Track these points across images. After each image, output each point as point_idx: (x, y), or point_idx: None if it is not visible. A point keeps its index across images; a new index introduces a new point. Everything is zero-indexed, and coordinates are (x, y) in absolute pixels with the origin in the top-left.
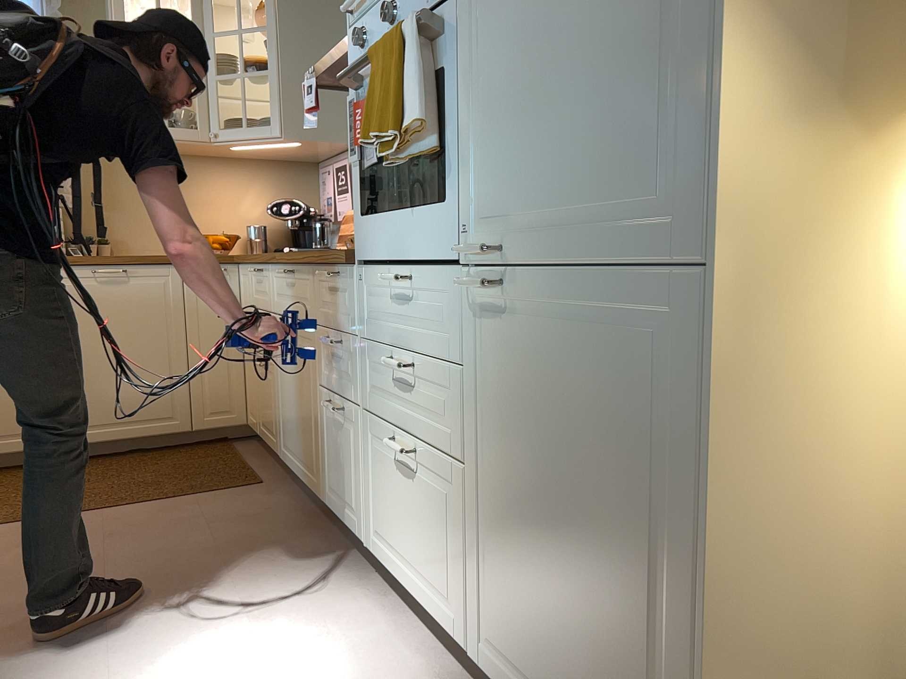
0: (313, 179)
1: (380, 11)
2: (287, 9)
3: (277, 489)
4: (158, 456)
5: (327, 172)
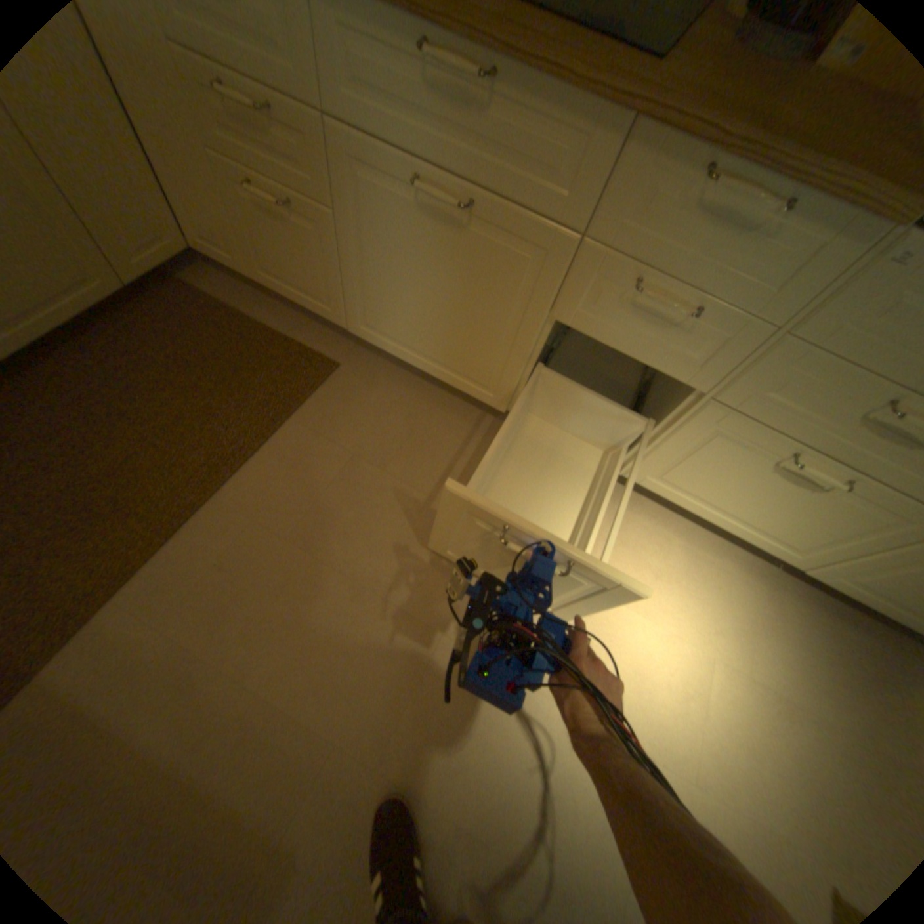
0: None
1: None
2: None
3: (366, 369)
4: (104, 339)
5: None
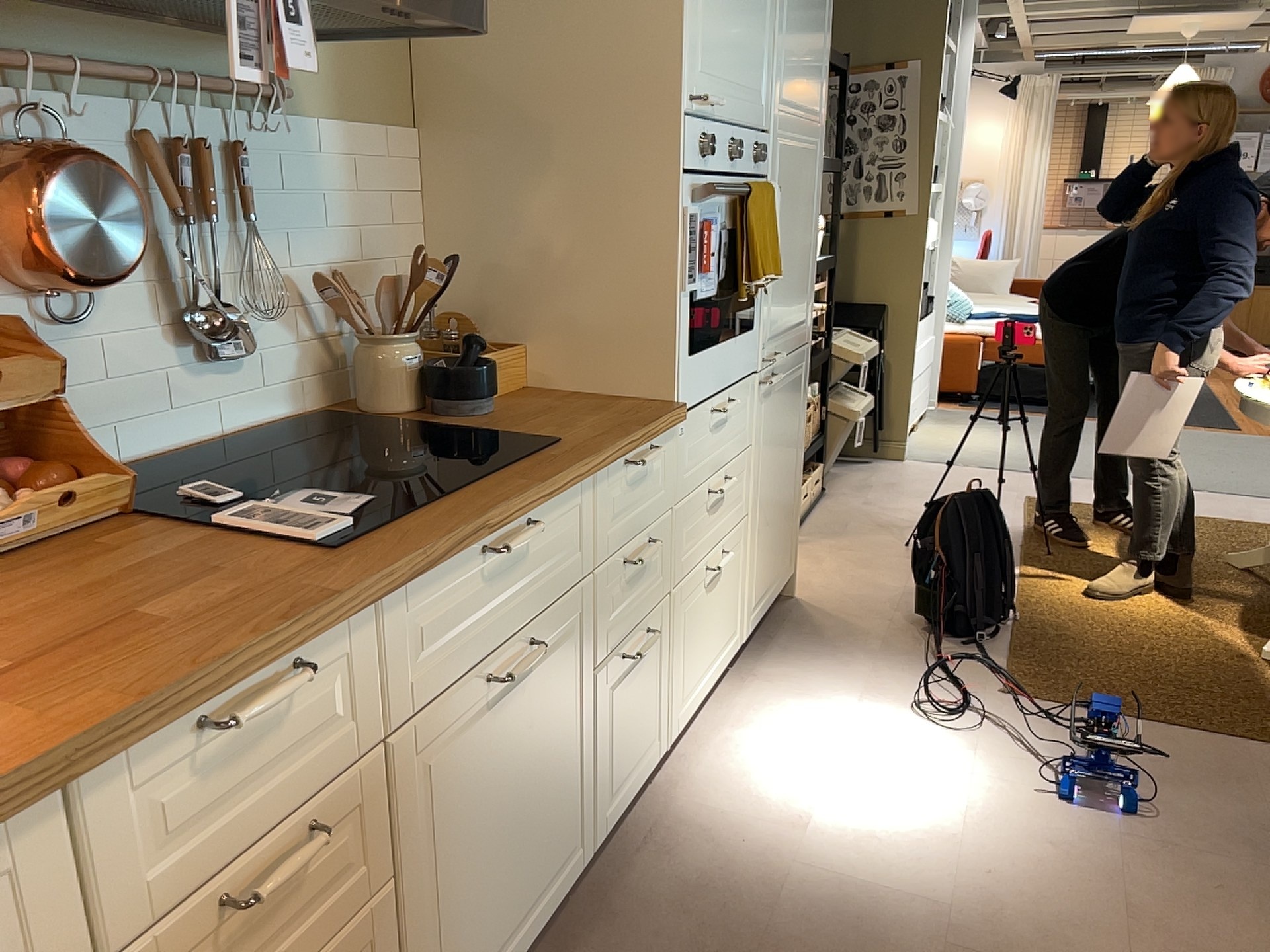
0: None
1: (719, 138)
2: None
3: None
4: None
5: None
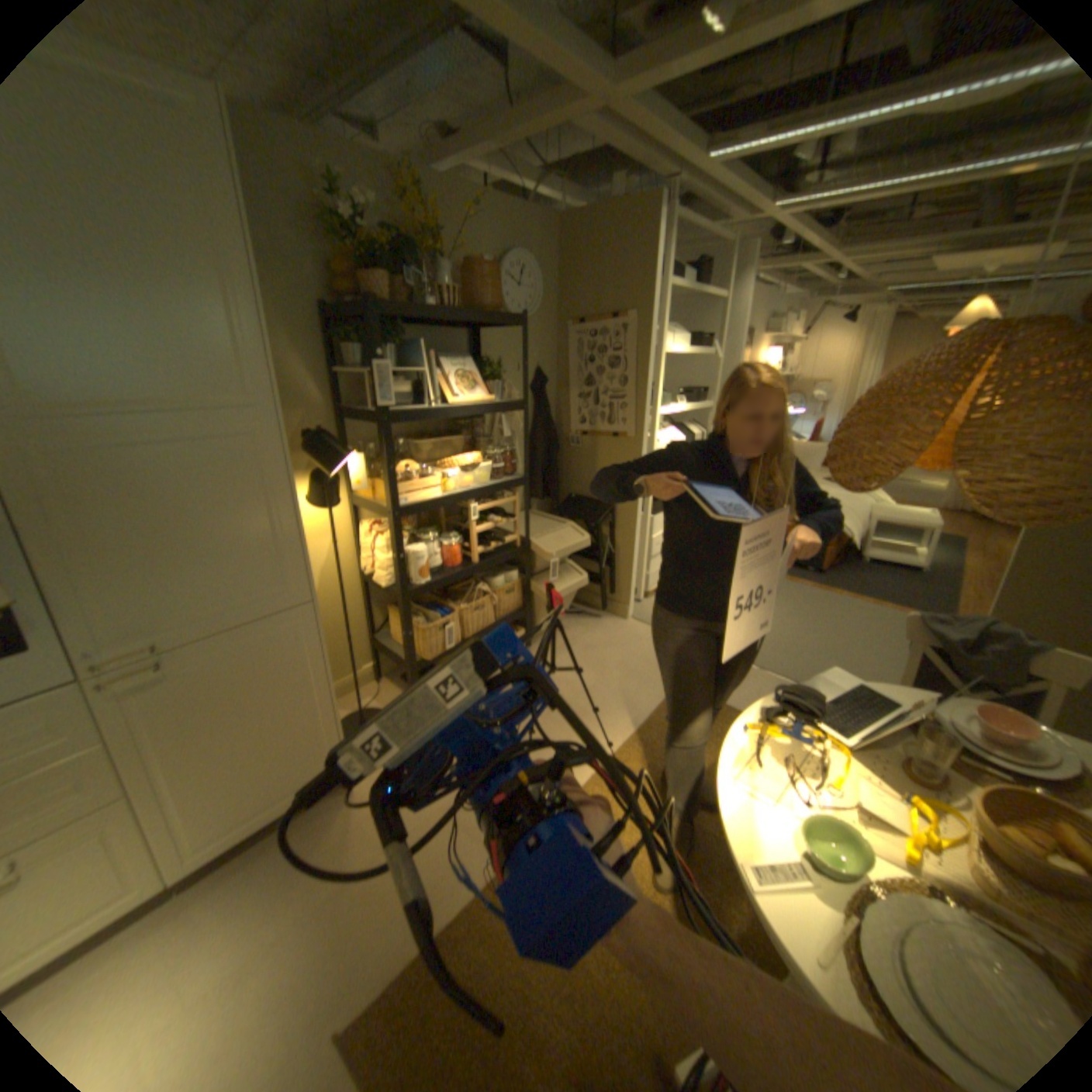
0: None
1: None
2: None
3: None
4: None
5: None
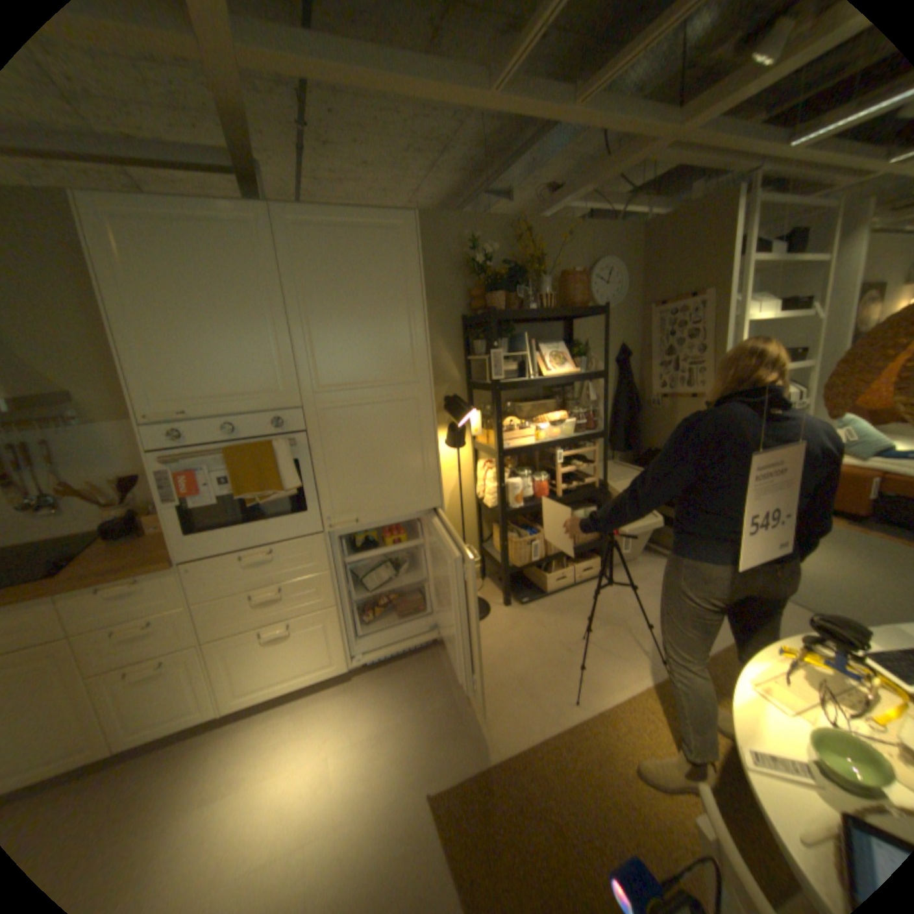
0: None
1: (200, 425)
2: None
3: None
4: None
5: None
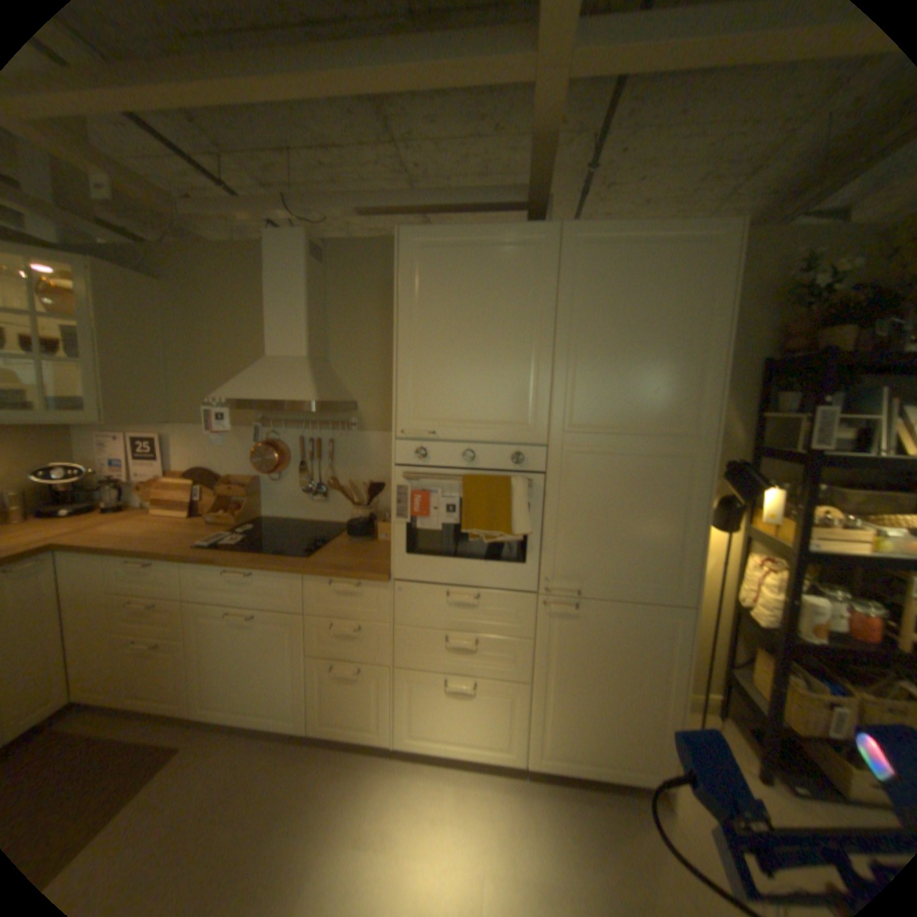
0: (63, 436)
1: (444, 447)
2: (100, 306)
3: (202, 745)
4: None
5: (110, 439)
